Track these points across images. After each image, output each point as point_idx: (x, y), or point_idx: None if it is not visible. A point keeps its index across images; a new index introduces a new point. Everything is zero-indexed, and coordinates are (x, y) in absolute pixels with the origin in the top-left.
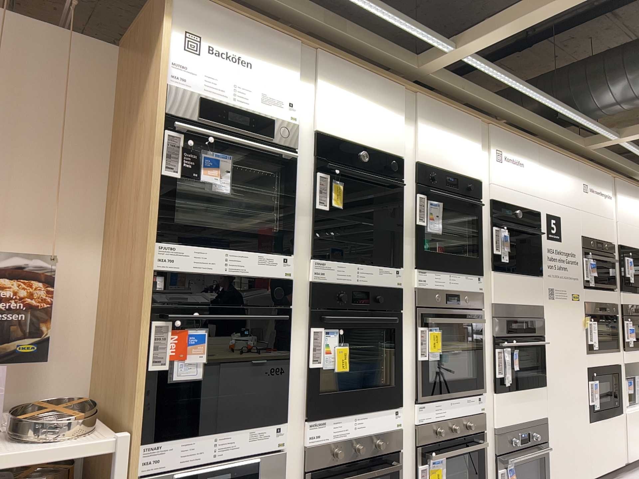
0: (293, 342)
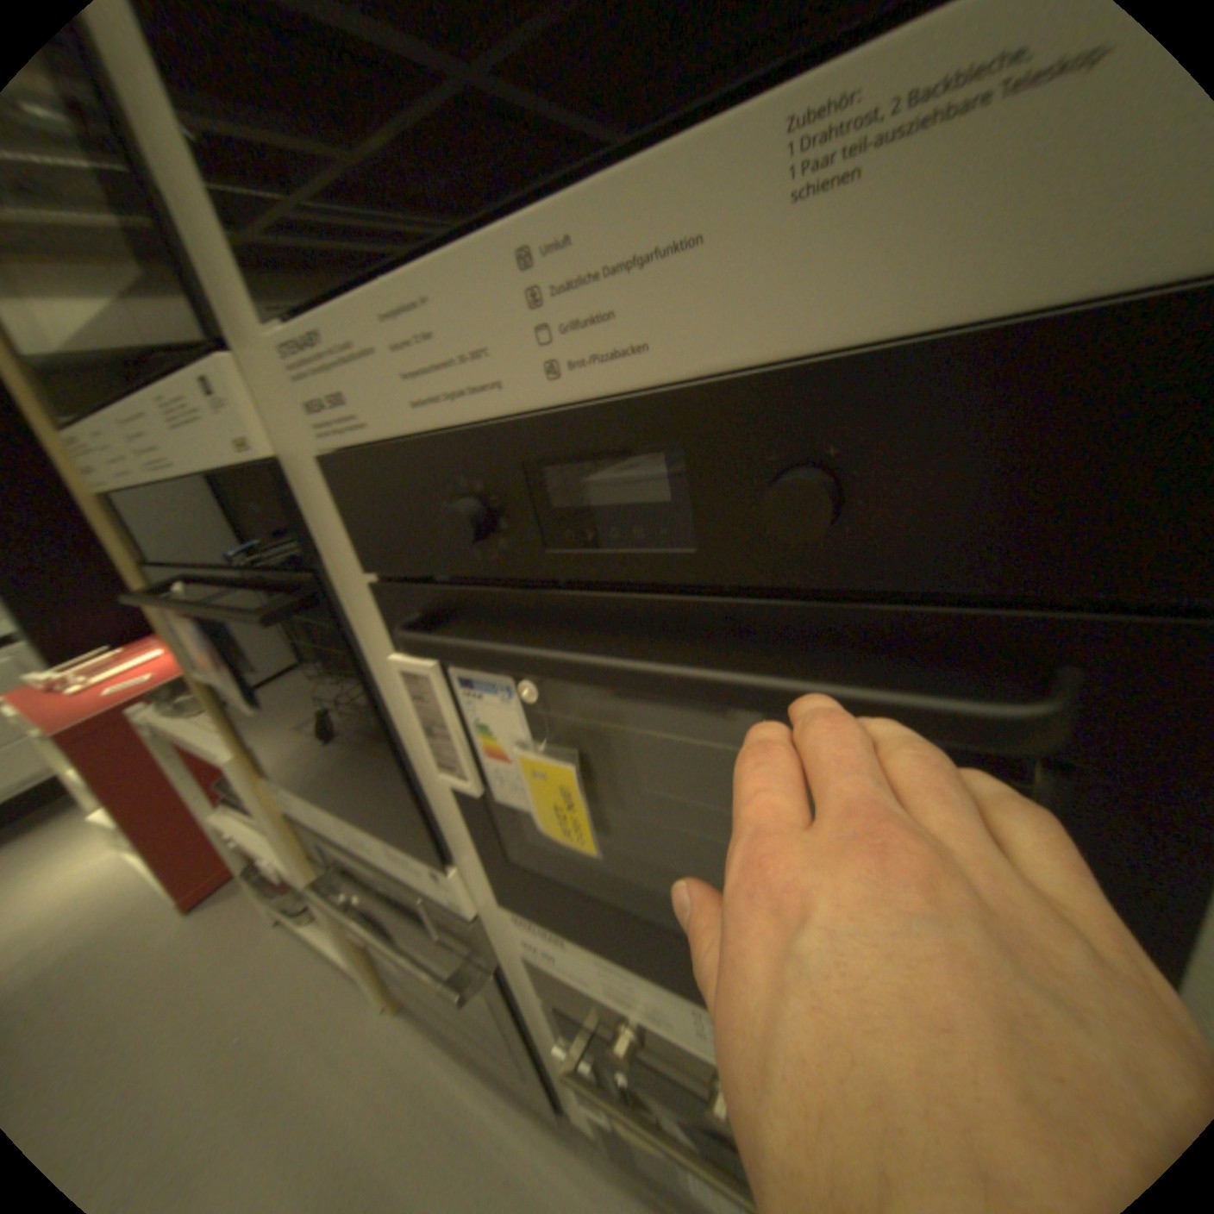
0: (391, 697)
